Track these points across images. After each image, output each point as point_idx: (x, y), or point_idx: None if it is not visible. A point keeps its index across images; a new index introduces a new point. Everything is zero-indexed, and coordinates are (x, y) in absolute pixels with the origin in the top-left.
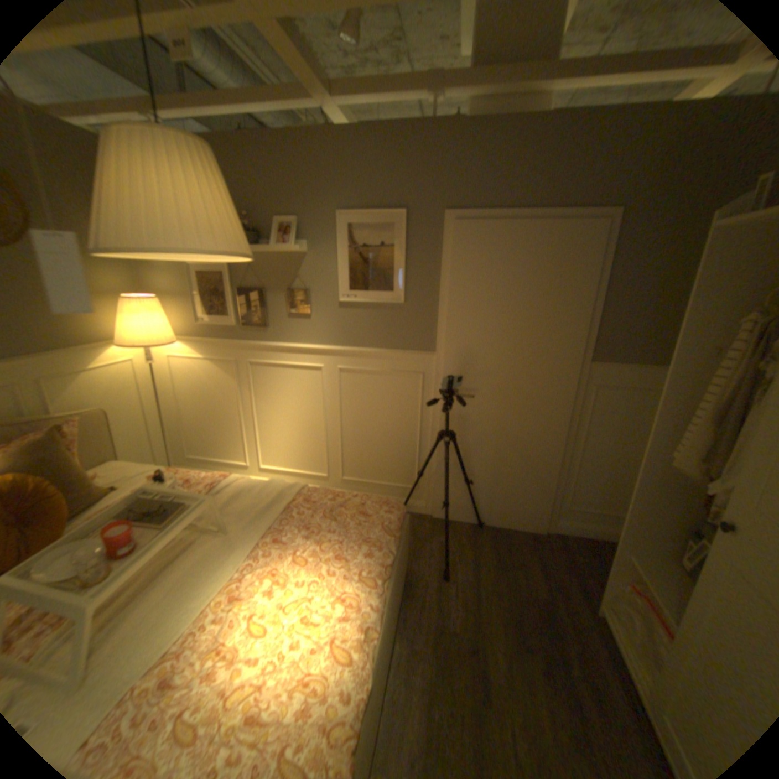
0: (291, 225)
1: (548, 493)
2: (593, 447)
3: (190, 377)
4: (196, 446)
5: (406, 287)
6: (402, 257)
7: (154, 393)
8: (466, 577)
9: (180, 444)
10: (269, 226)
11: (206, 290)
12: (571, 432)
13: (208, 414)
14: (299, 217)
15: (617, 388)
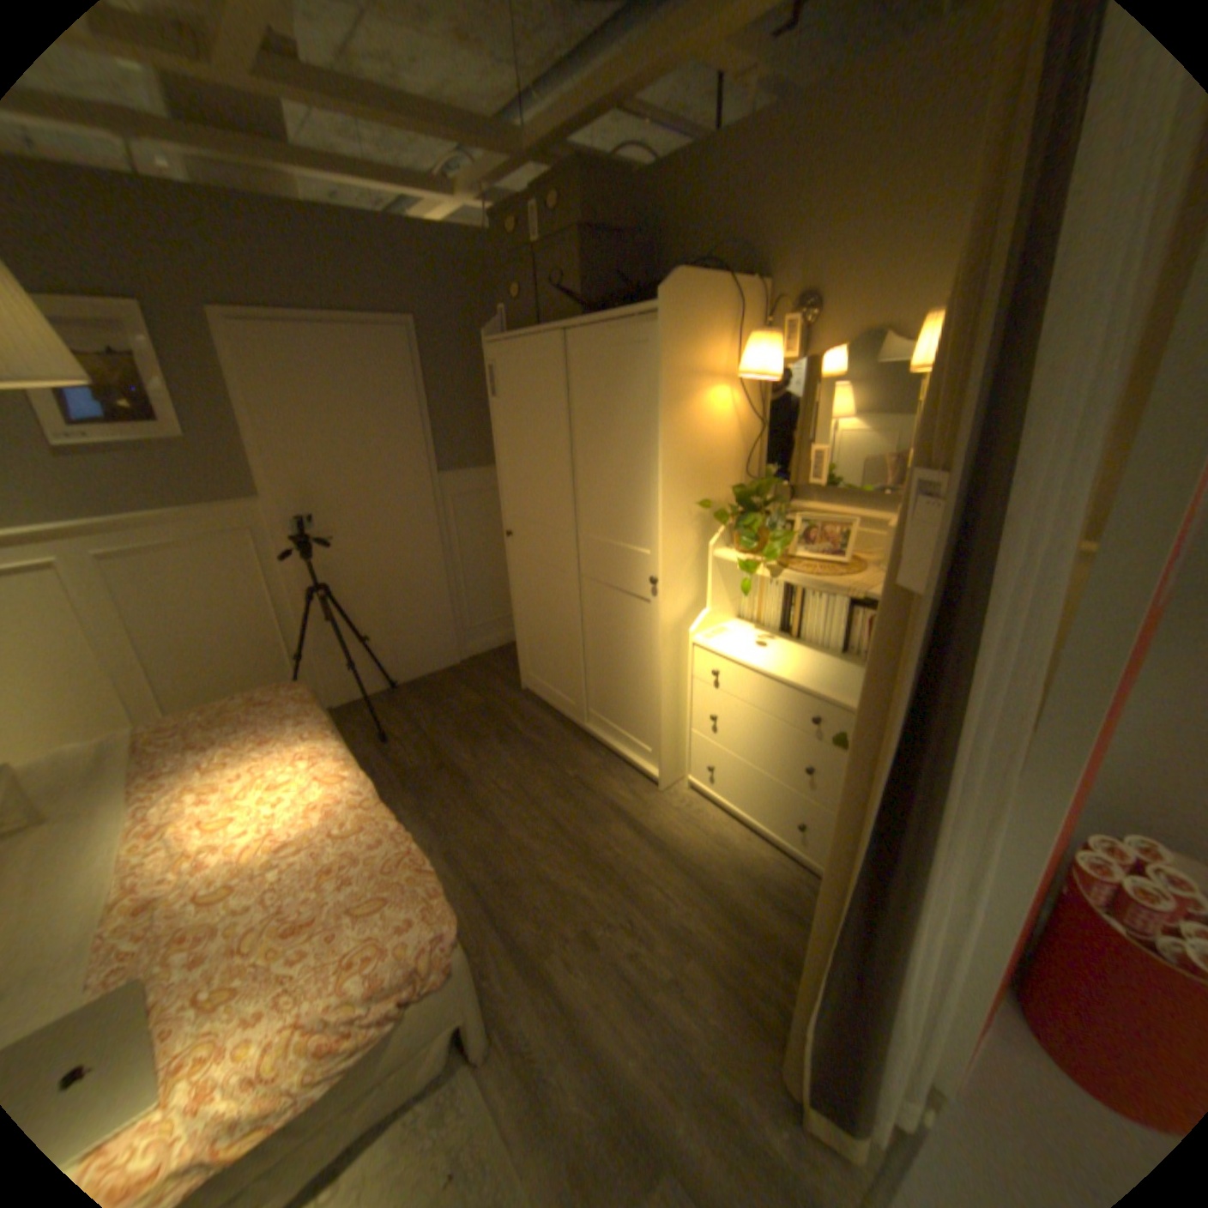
0: None
1: (445, 620)
2: (468, 559)
3: None
4: None
5: (180, 414)
6: (157, 370)
7: None
8: (401, 730)
9: None
10: None
11: None
12: (444, 549)
13: None
14: None
15: (467, 495)
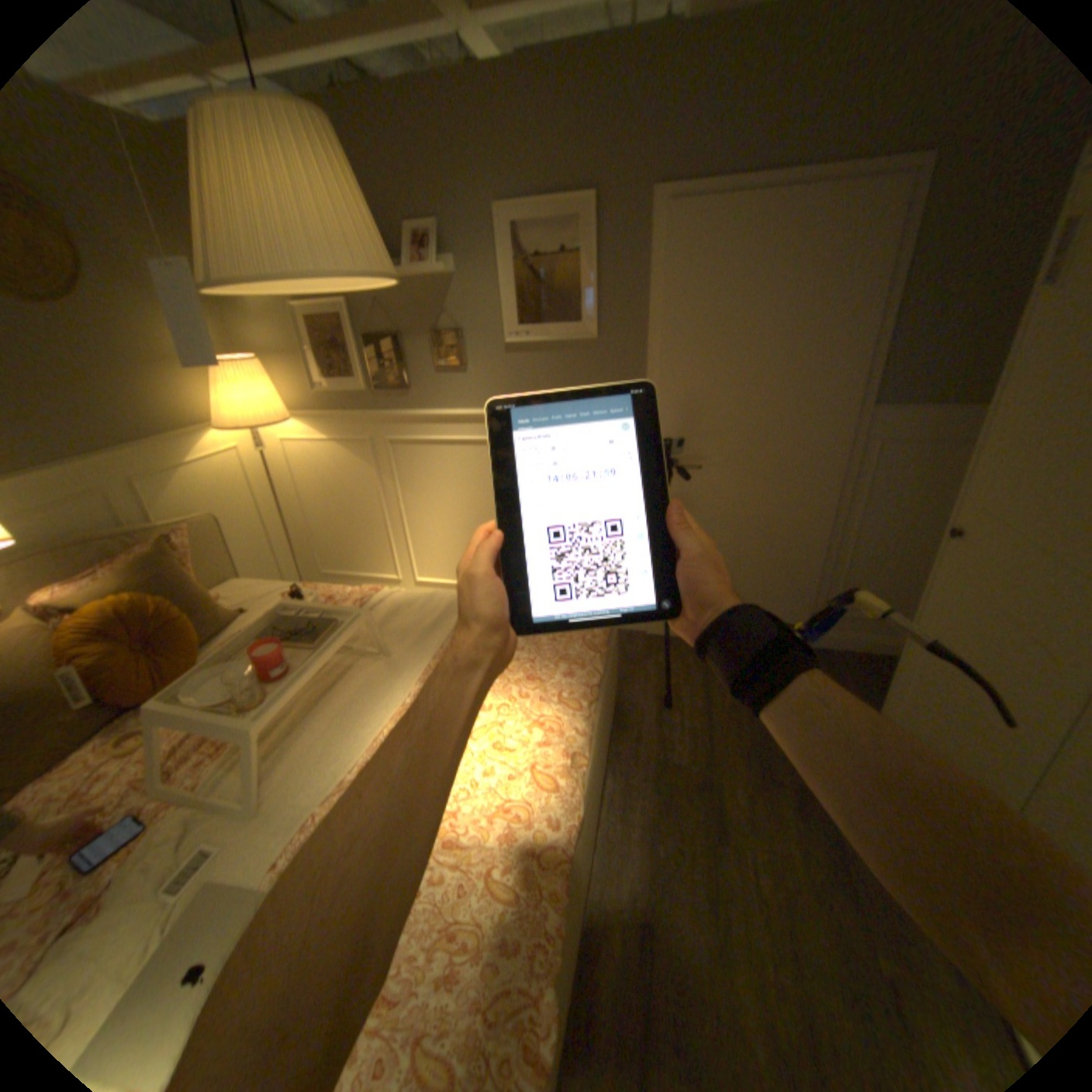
0: (429, 232)
1: (805, 594)
2: (873, 528)
3: (314, 465)
4: (332, 556)
5: (600, 313)
6: (592, 266)
7: (271, 490)
8: (694, 702)
9: (312, 555)
10: (398, 237)
11: (322, 341)
12: (840, 508)
13: (343, 514)
14: (440, 218)
15: (911, 441)
